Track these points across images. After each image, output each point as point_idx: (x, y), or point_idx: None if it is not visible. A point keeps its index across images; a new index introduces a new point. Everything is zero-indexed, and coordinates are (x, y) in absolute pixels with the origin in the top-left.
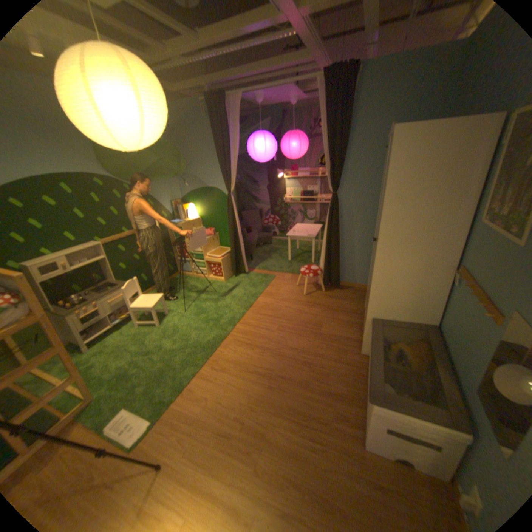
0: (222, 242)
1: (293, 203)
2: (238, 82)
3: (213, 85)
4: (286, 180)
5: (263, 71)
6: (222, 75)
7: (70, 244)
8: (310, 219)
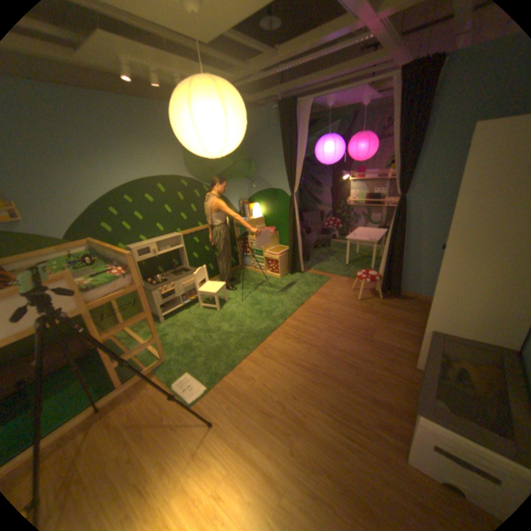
0: (281, 240)
1: (357, 206)
2: (311, 88)
3: (286, 93)
4: (352, 182)
5: (336, 75)
6: (296, 83)
7: (159, 233)
8: (374, 223)
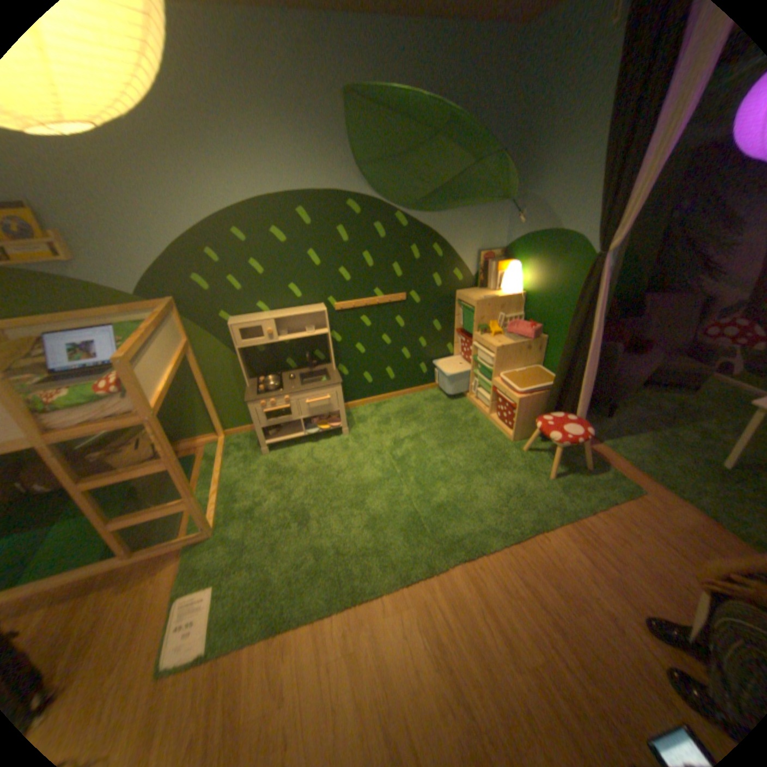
0: (549, 356)
1: None
2: None
3: None
4: None
5: None
6: None
7: (294, 301)
8: None
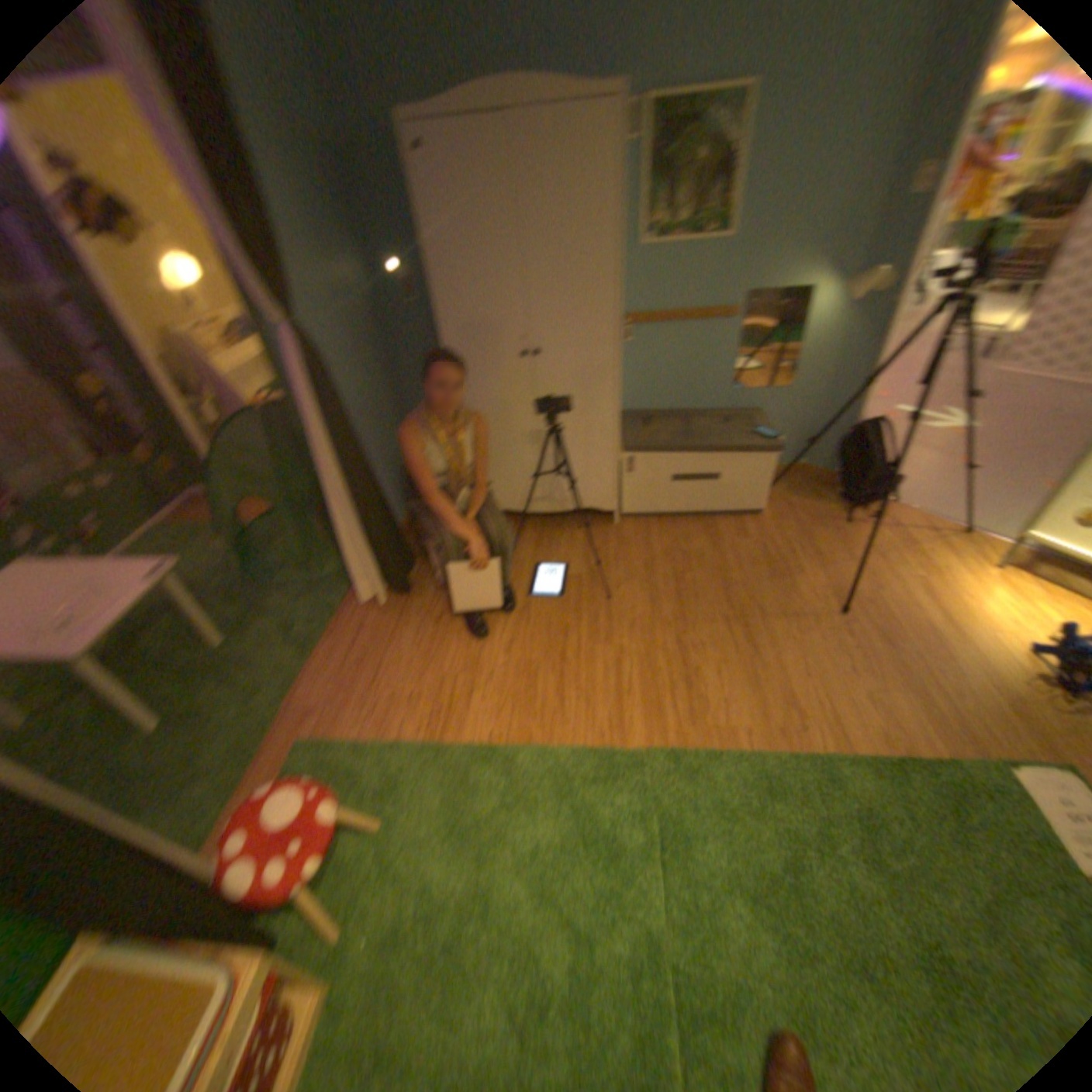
0: None
1: None
2: None
3: None
4: None
5: None
6: None
7: None
8: None
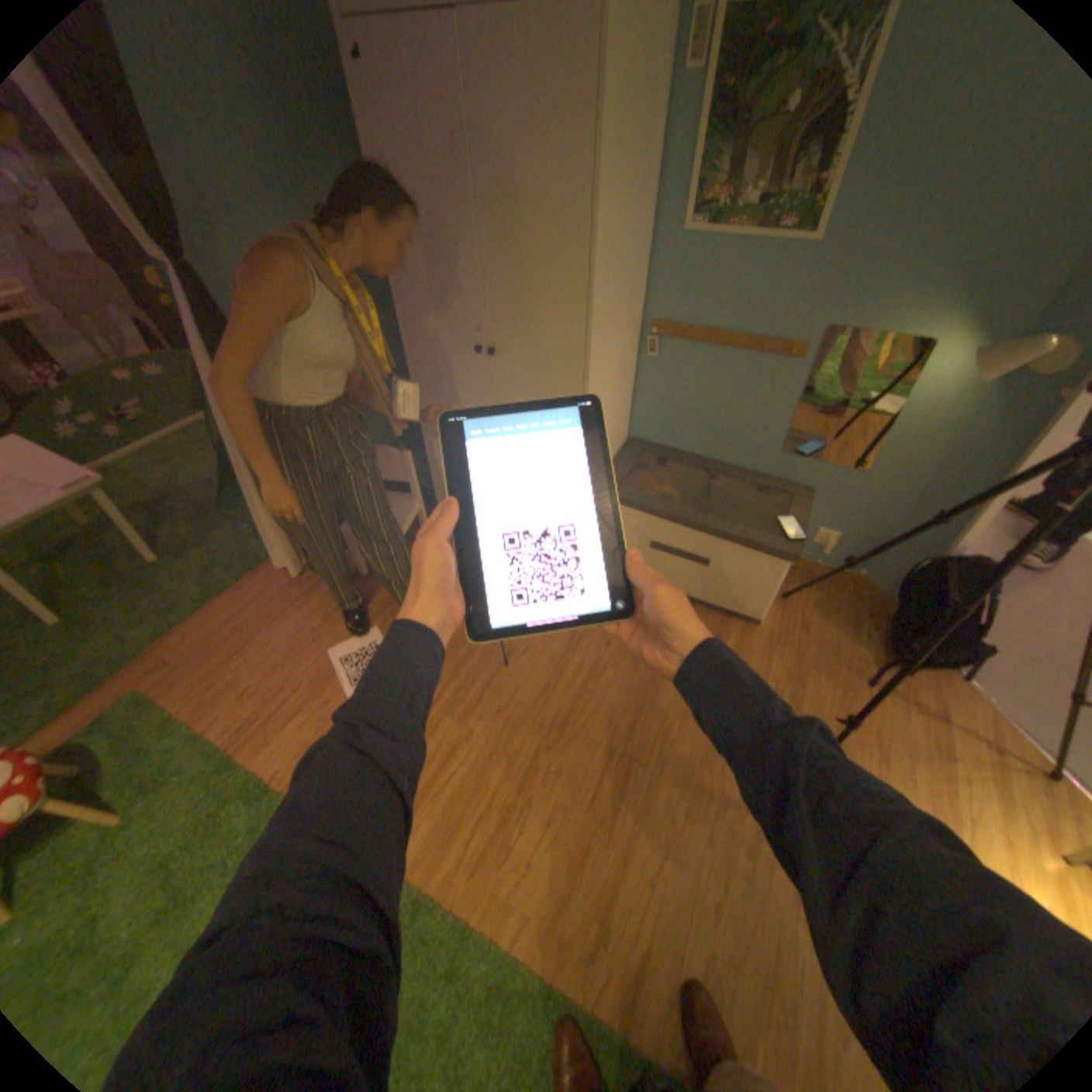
0: None
1: None
2: None
3: None
4: None
5: None
6: None
7: None
8: None
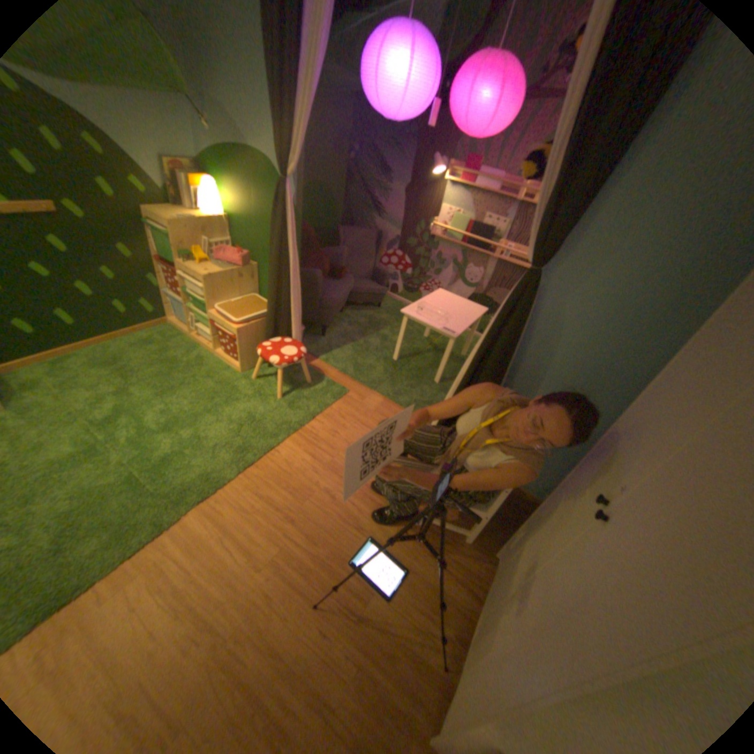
0: (263, 285)
1: (447, 242)
2: None
3: None
4: (450, 186)
5: None
6: None
7: None
8: (468, 284)
